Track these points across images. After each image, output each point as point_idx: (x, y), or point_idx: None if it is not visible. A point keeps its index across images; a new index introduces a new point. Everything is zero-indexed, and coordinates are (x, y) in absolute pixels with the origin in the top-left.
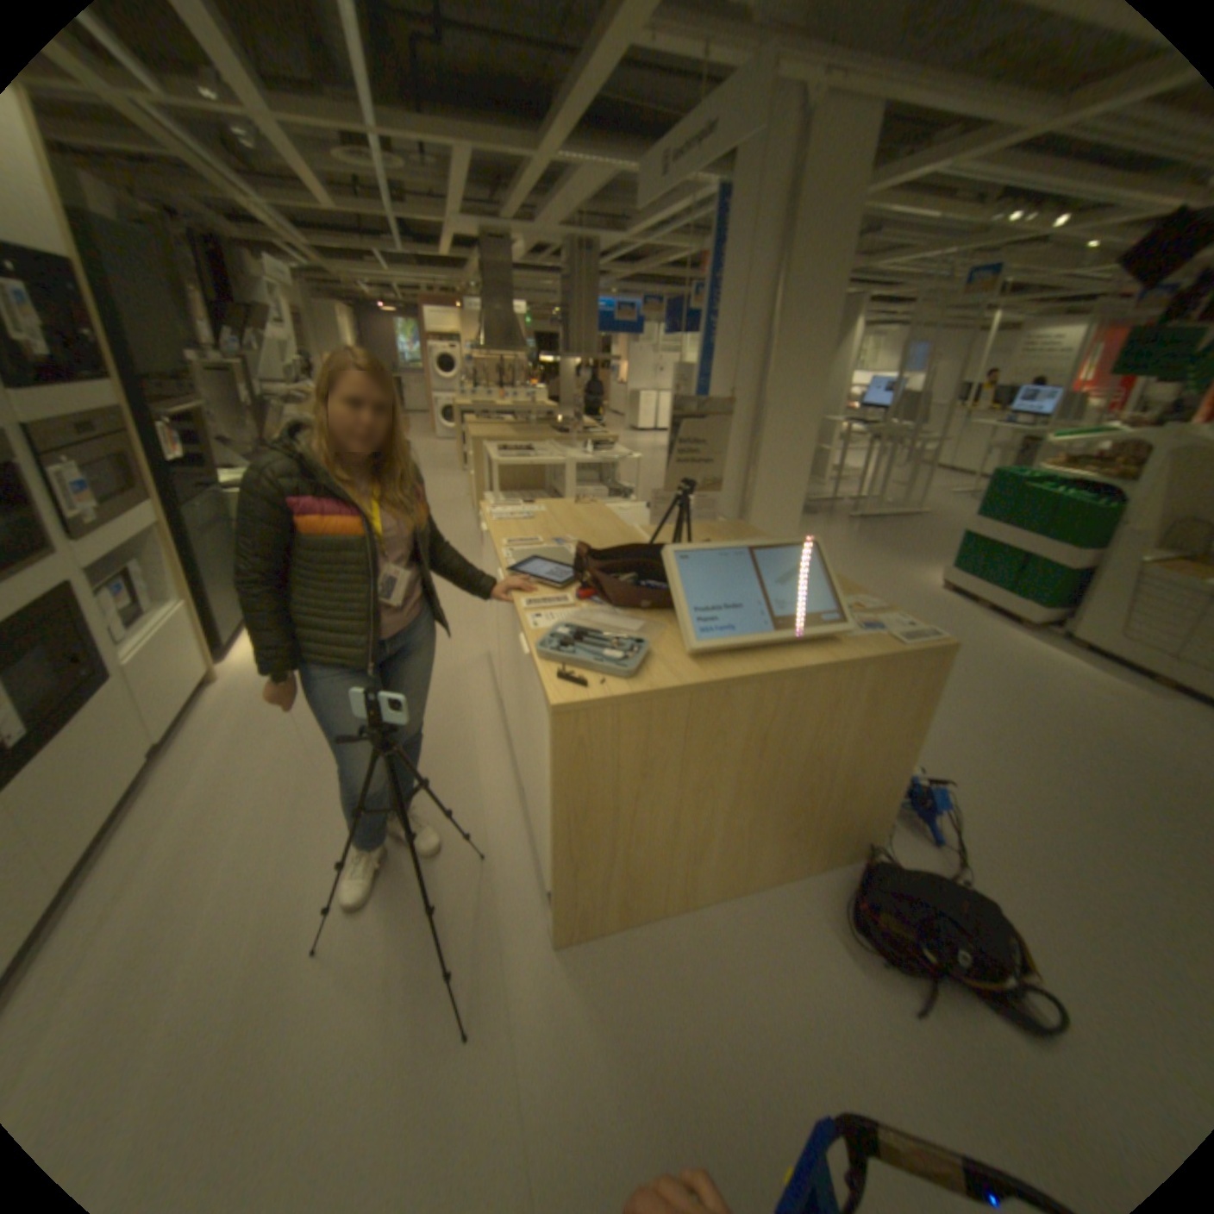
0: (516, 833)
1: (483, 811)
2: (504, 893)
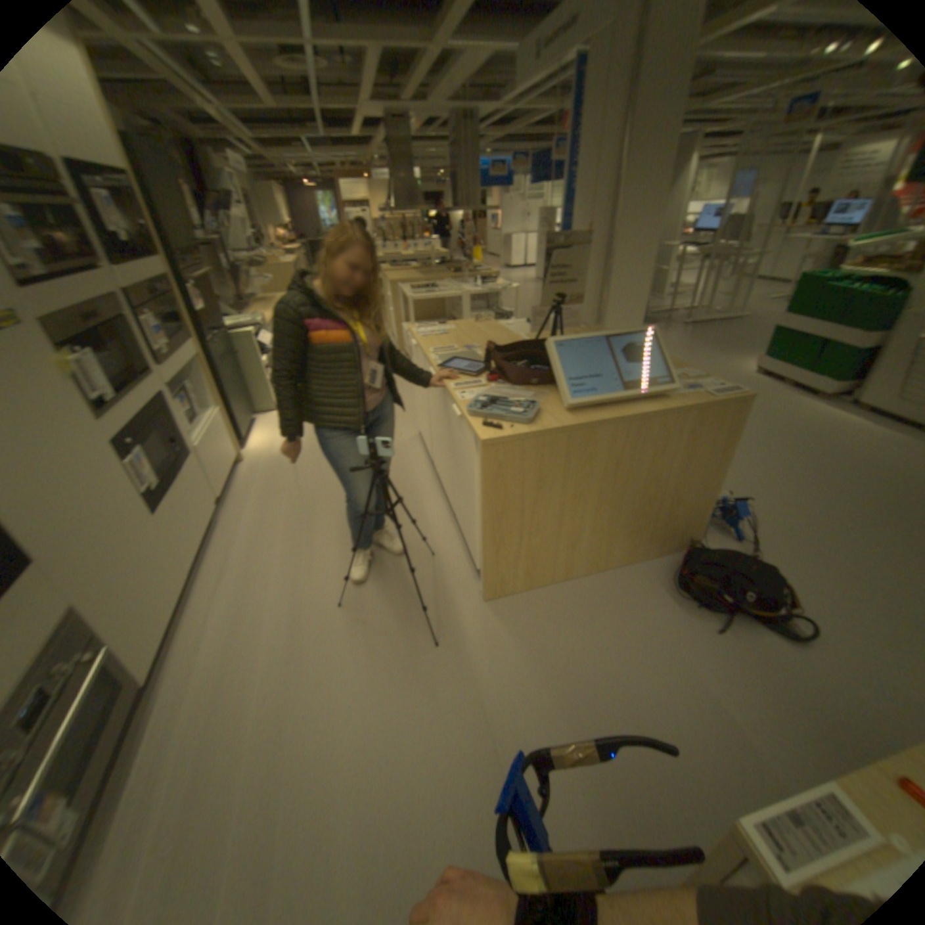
0: (454, 541)
1: (431, 530)
2: (450, 574)
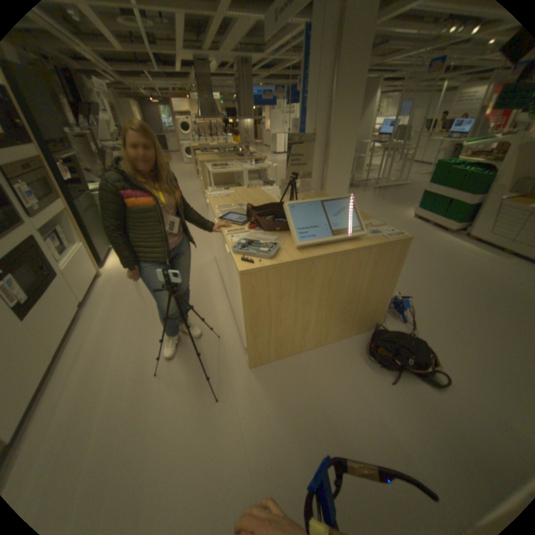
0: (232, 327)
1: (218, 320)
2: (228, 350)
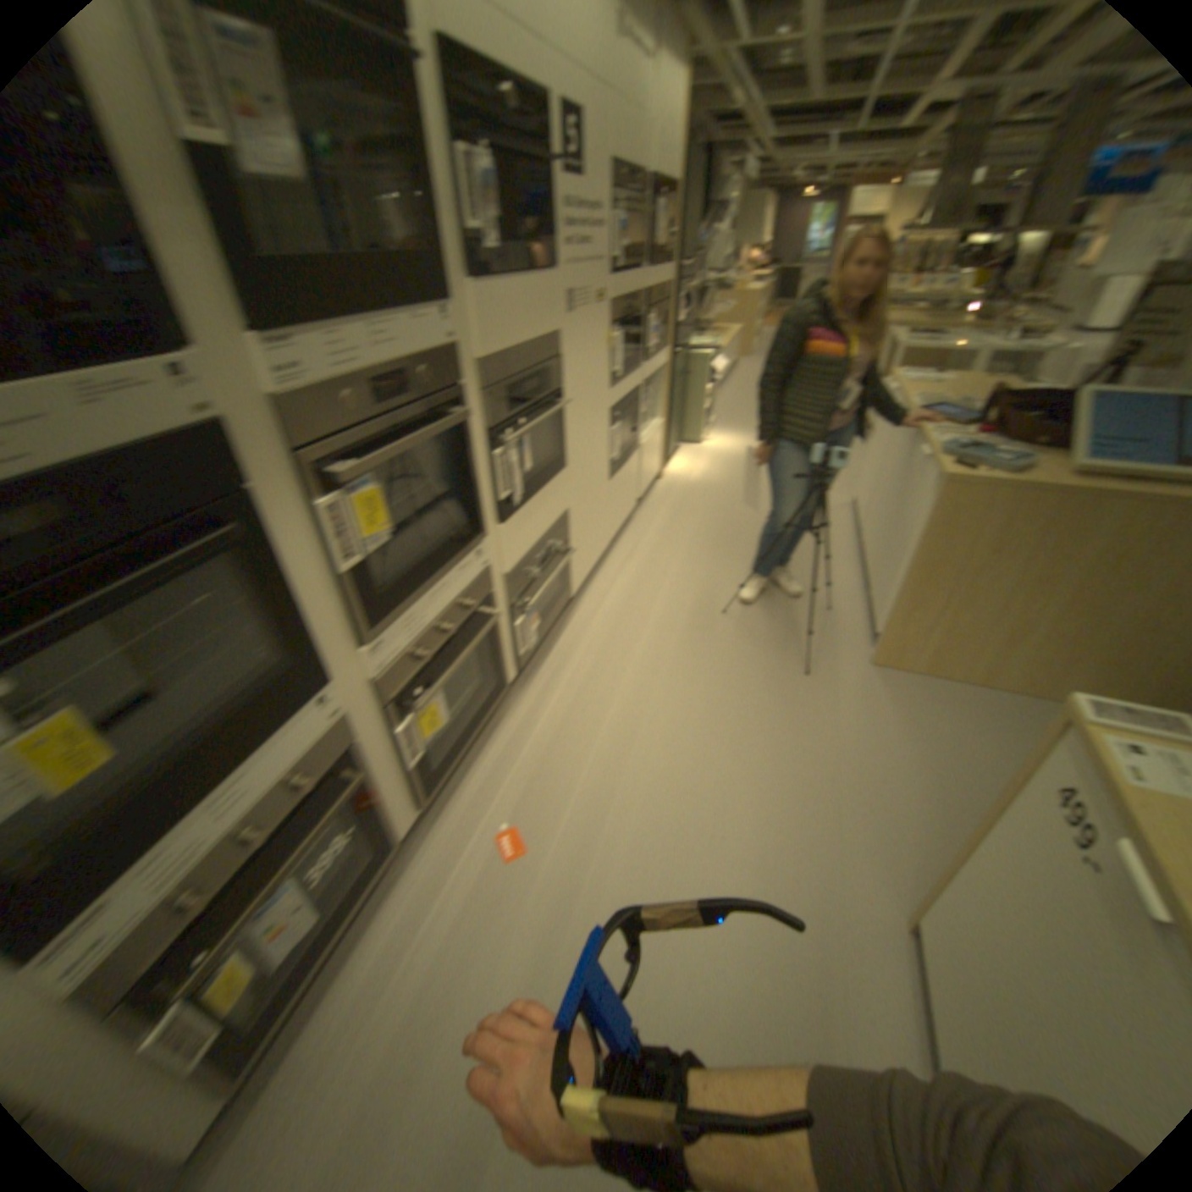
0: (857, 609)
1: (834, 591)
2: (843, 632)
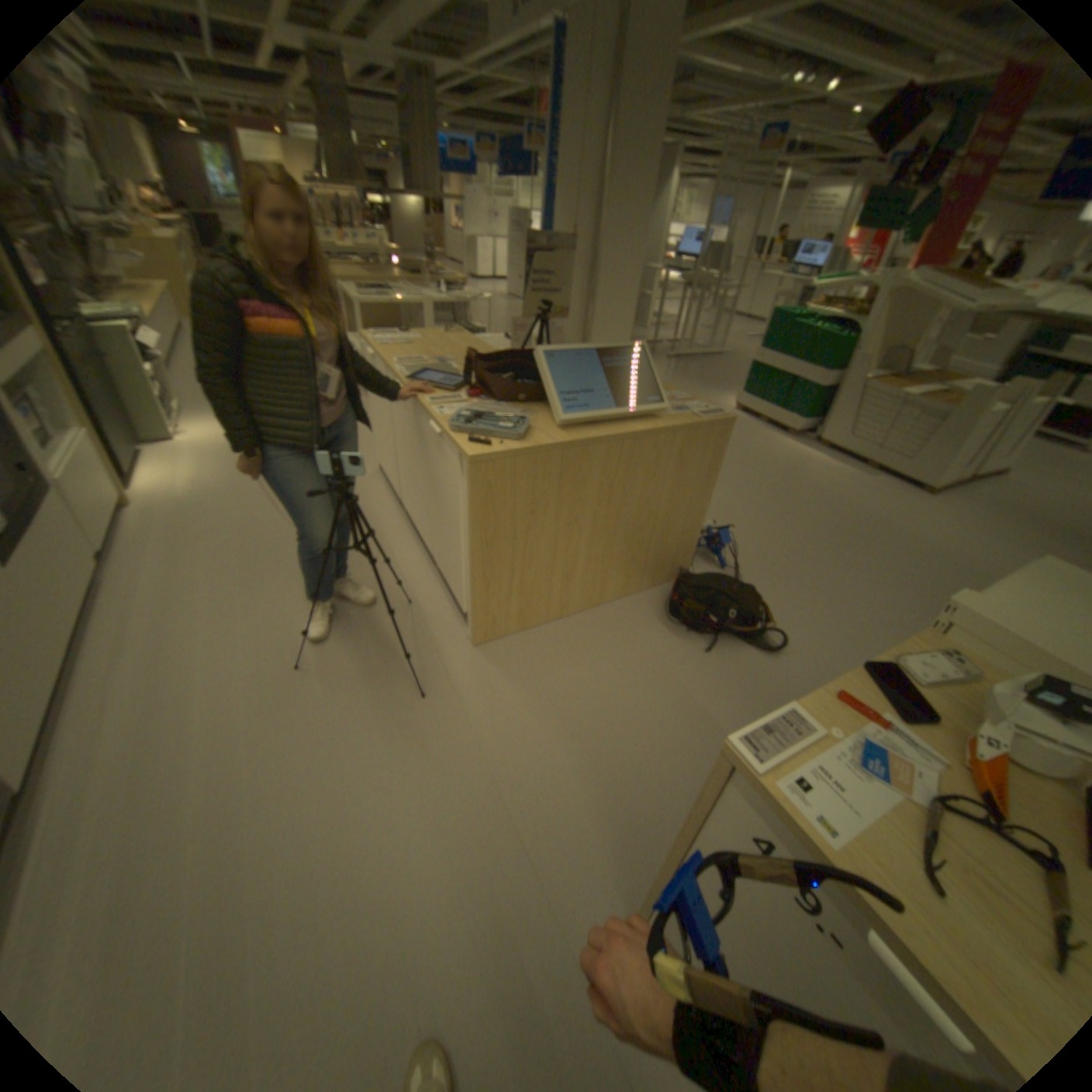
0: (432, 588)
1: (403, 578)
2: (431, 623)
